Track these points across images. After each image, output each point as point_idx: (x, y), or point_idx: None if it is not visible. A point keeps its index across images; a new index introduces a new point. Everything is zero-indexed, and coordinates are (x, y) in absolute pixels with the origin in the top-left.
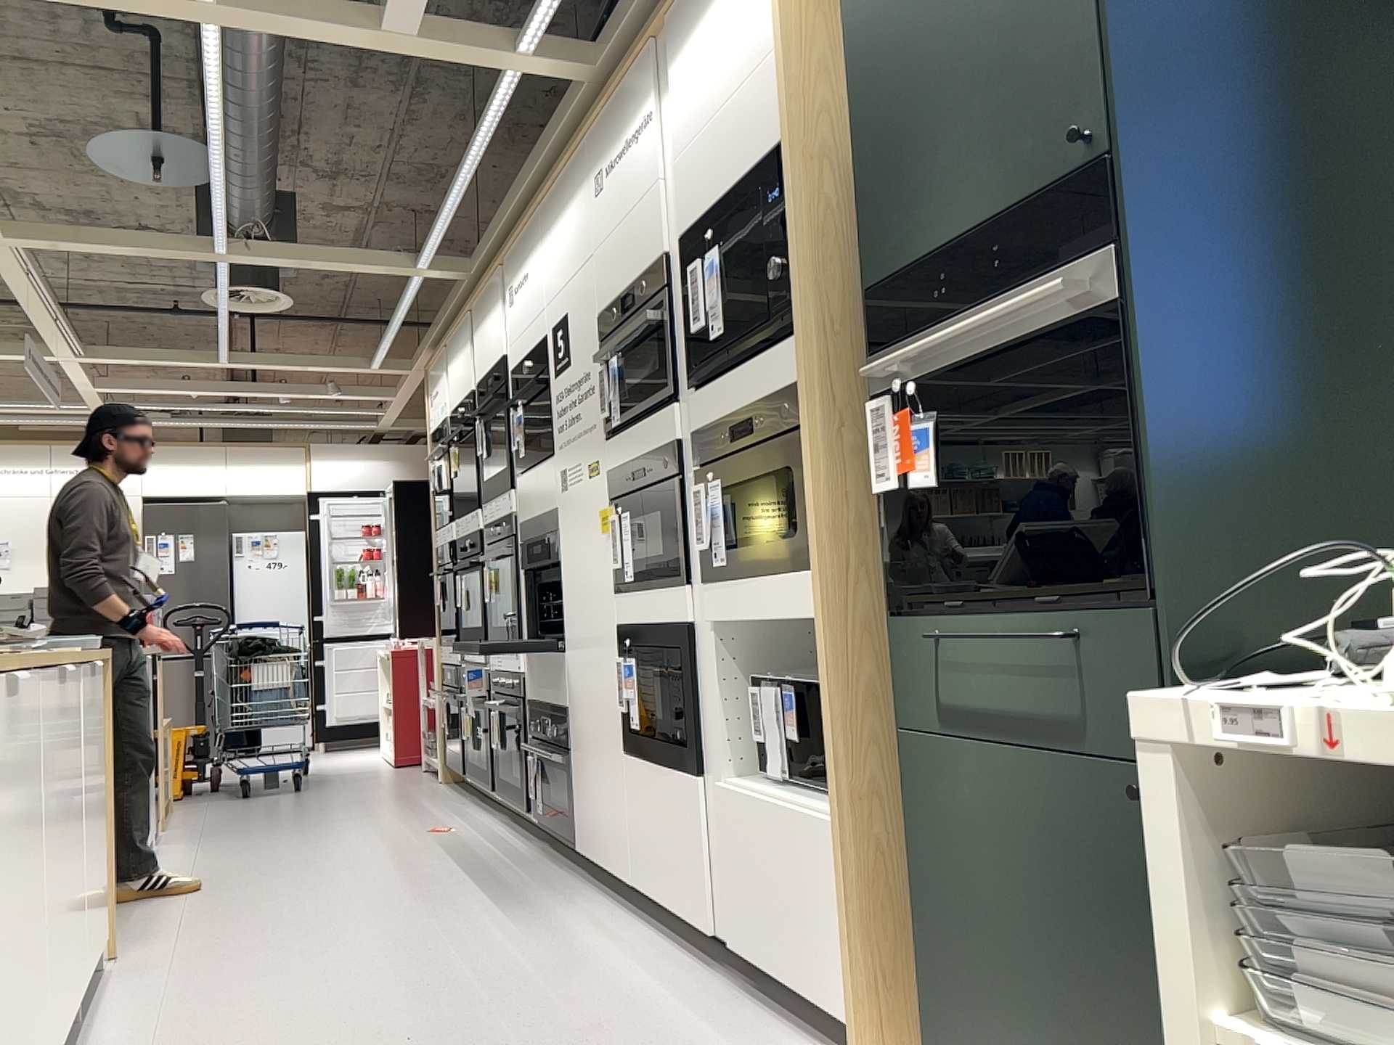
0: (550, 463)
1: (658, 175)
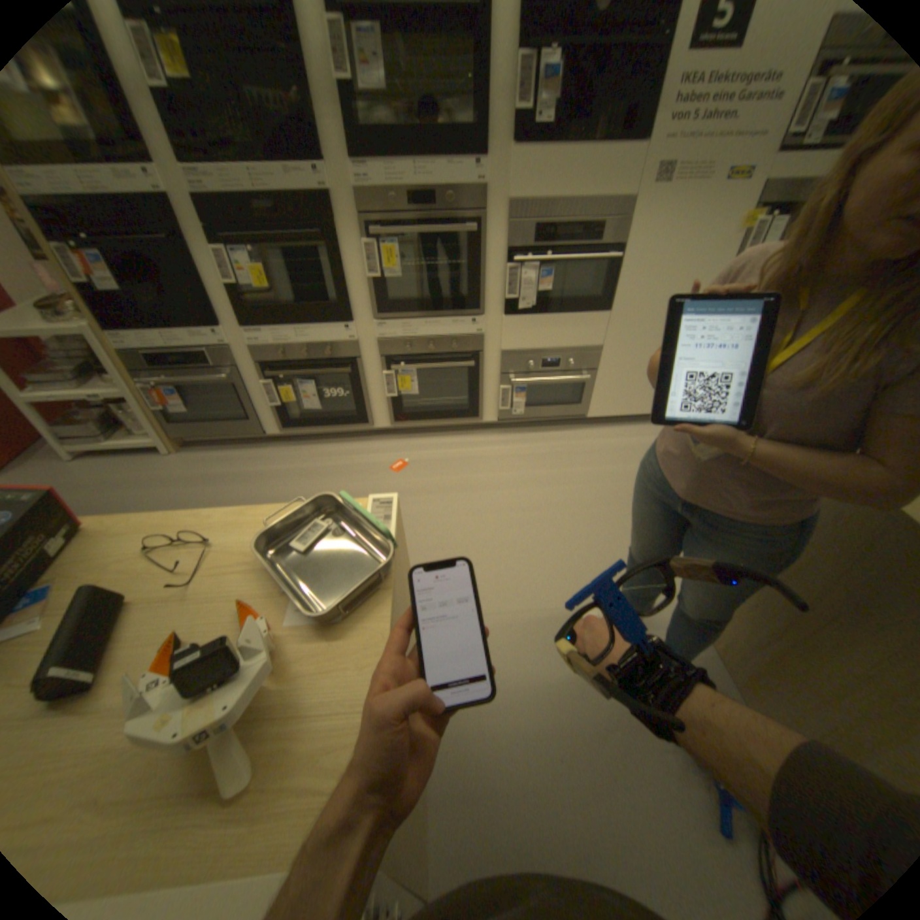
0: (639, 148)
1: None
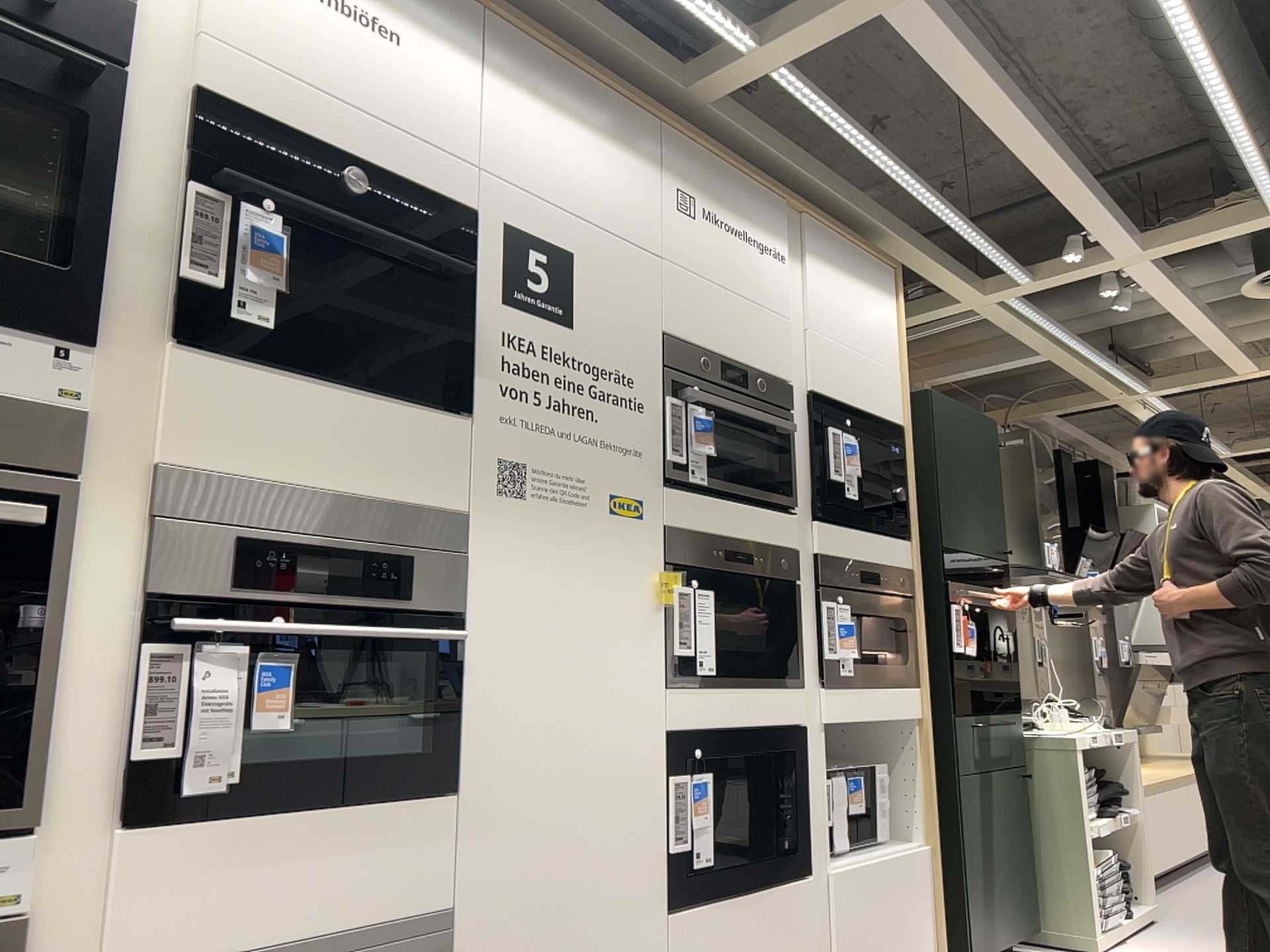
0: (457, 426)
1: (786, 313)
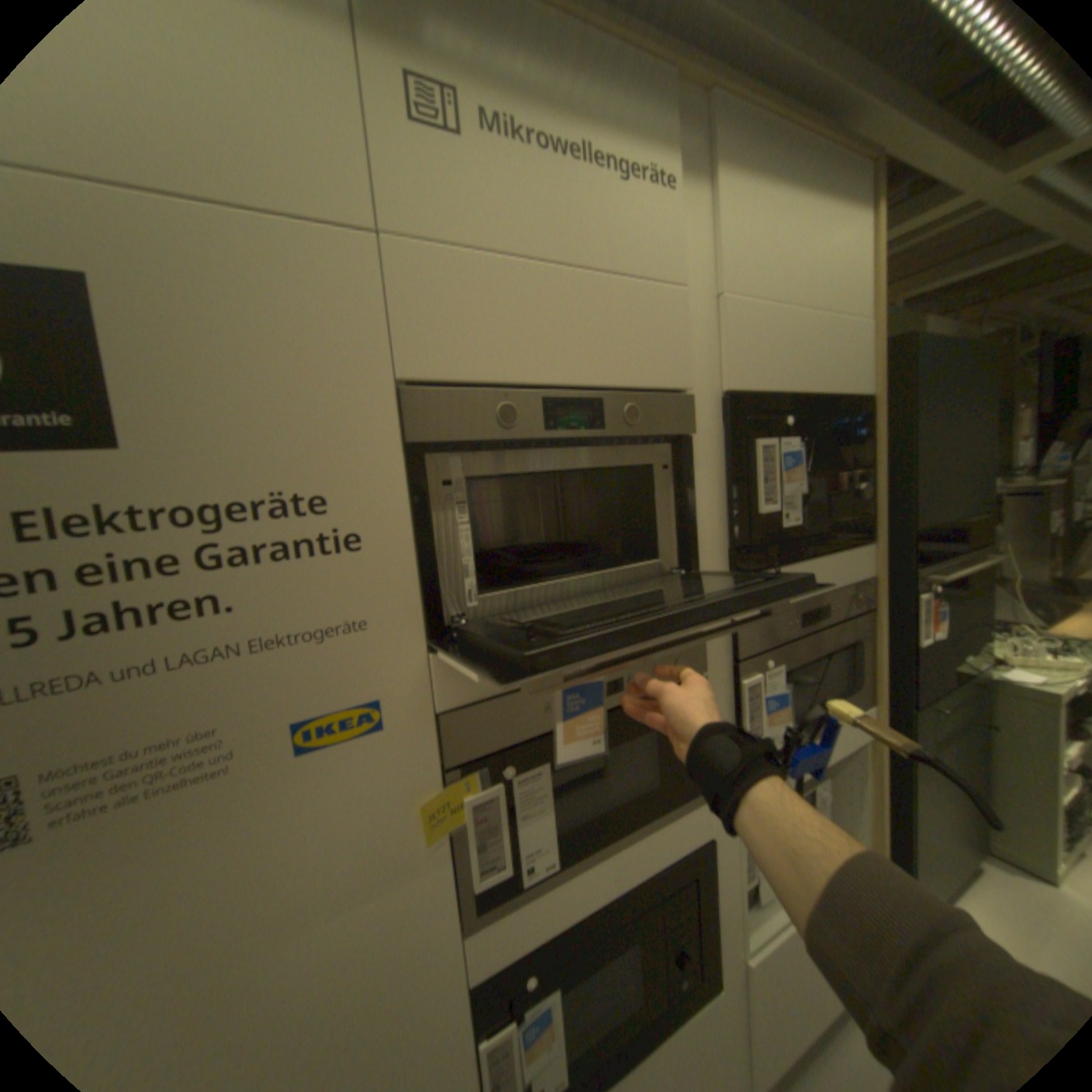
0: None
1: (682, 273)
